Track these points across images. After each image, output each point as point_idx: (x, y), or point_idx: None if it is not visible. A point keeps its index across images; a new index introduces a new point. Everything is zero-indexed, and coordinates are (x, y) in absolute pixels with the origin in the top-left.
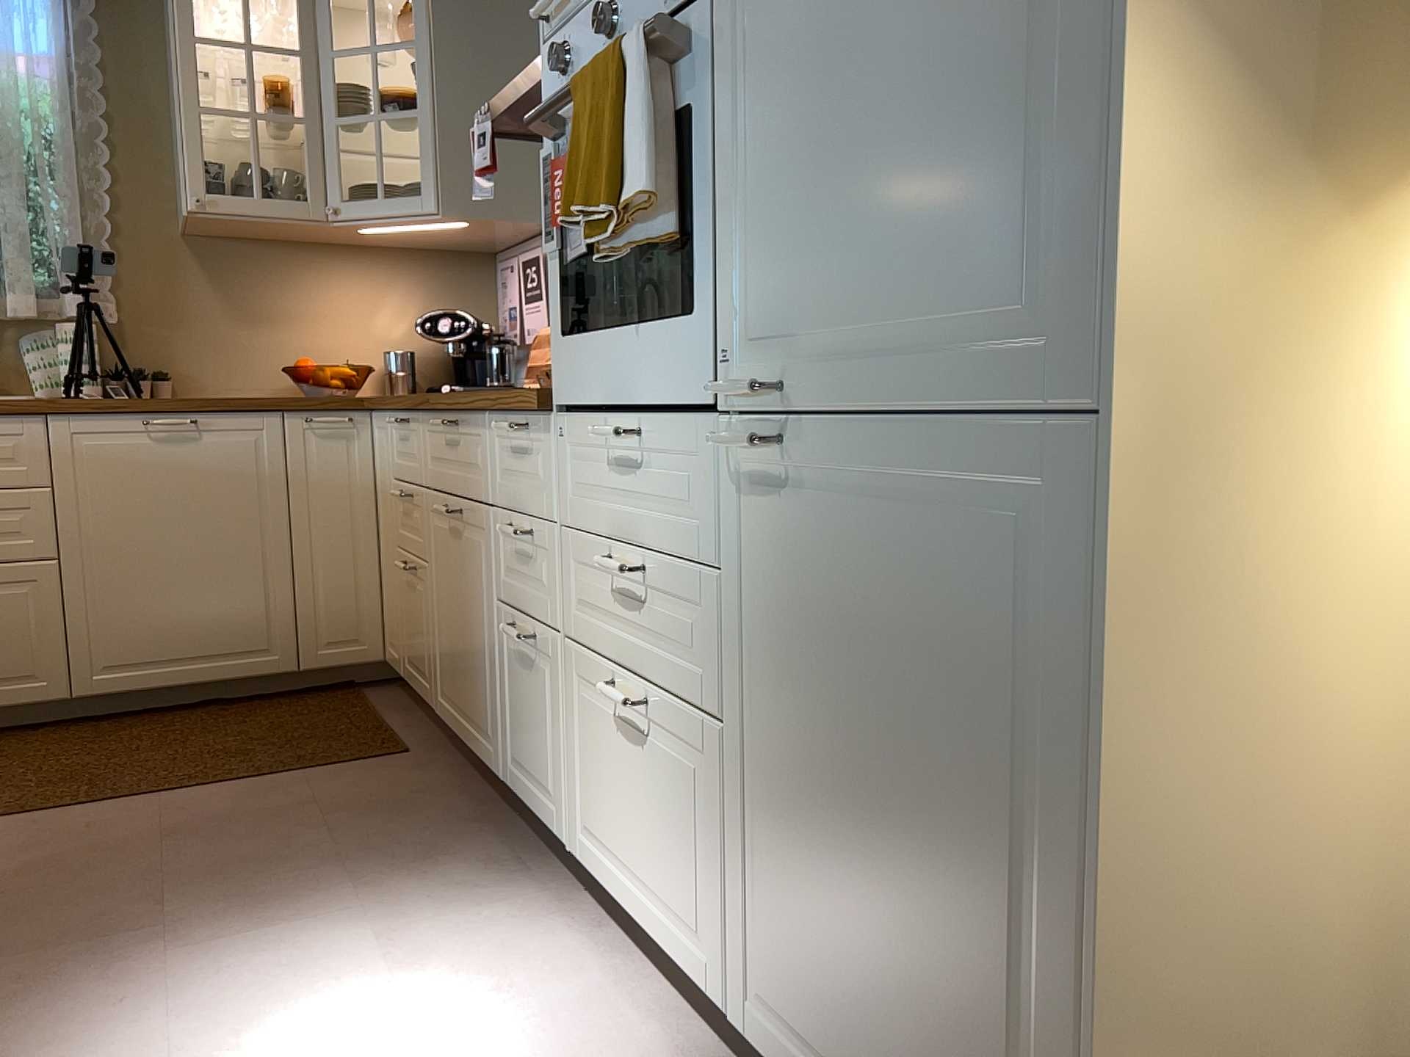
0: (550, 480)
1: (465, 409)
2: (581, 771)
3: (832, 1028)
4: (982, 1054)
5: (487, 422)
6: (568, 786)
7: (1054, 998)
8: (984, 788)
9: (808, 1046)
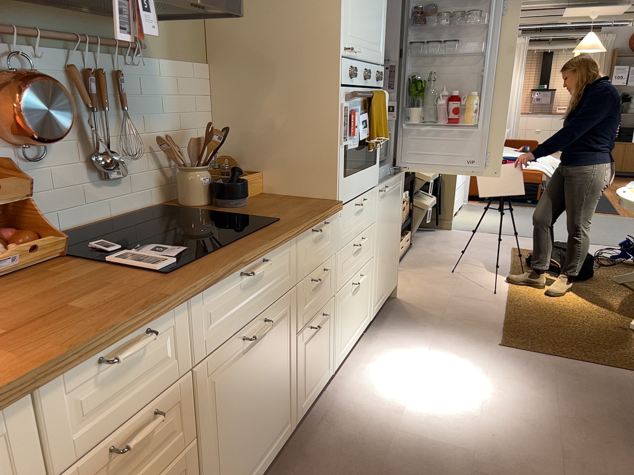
0: (333, 238)
1: (289, 240)
2: (338, 334)
3: (383, 287)
4: (394, 259)
5: (296, 239)
6: (332, 350)
7: (397, 242)
8: (396, 223)
9: (380, 297)
